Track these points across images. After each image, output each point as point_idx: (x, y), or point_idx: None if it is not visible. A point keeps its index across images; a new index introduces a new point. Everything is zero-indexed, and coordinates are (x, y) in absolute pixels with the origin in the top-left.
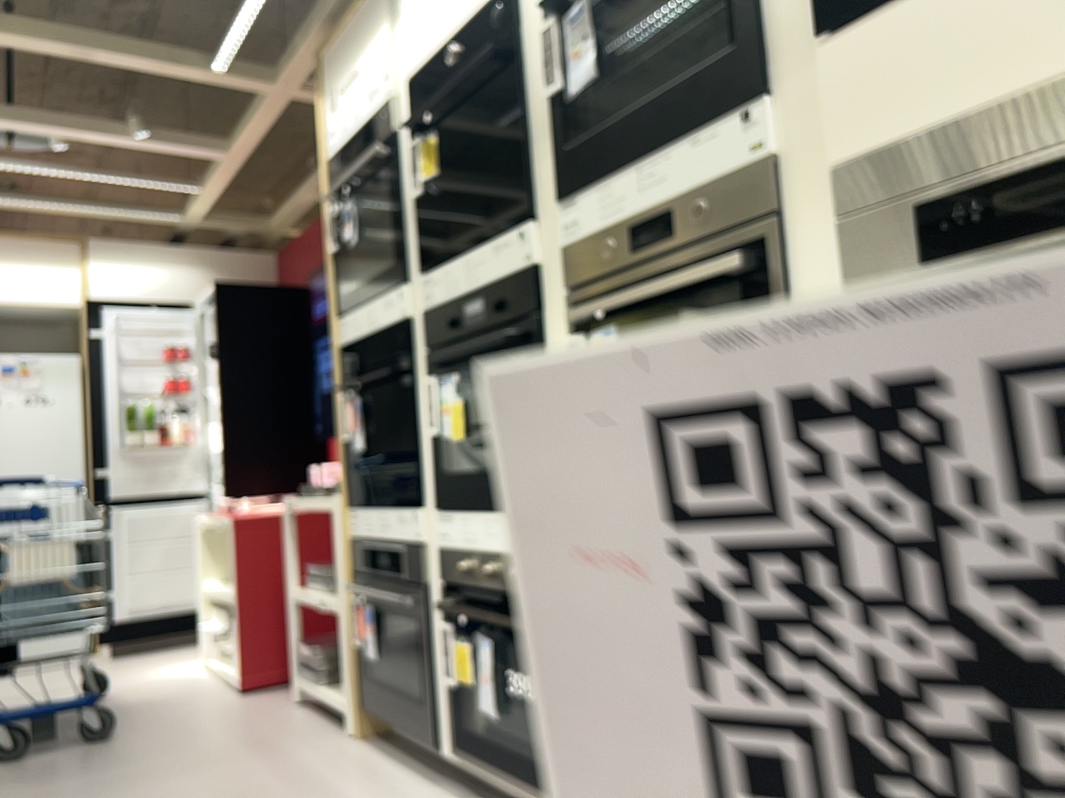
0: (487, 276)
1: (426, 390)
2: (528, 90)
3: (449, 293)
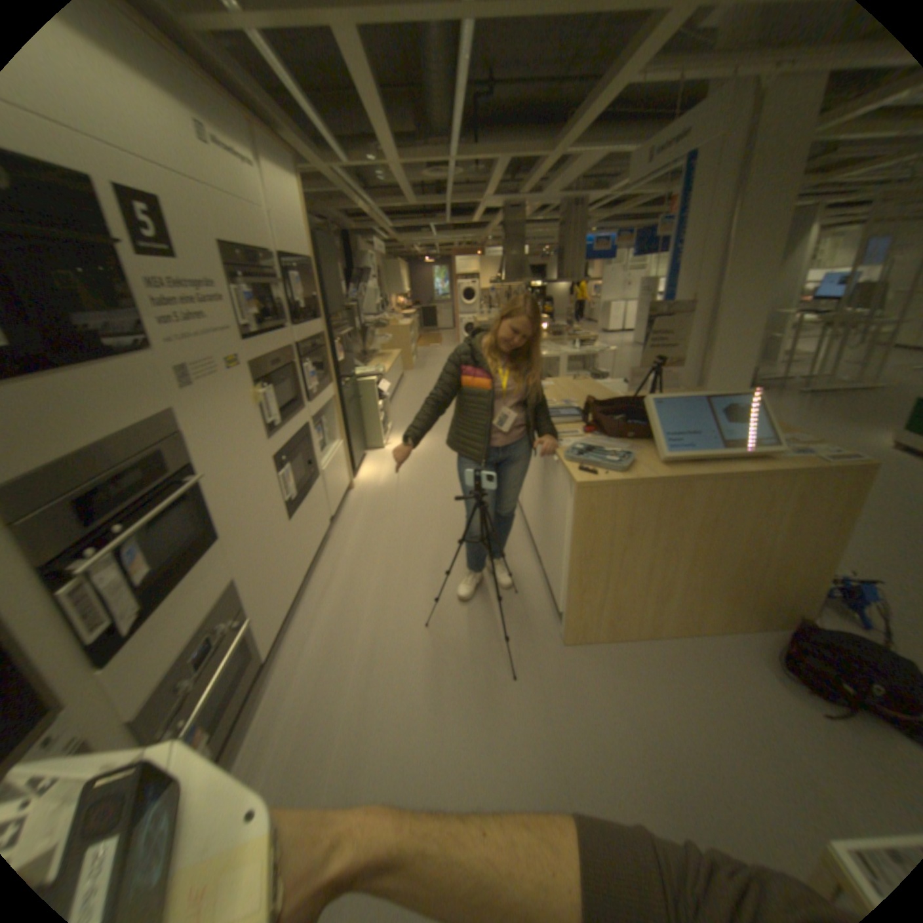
0: None
1: None
2: None
3: None
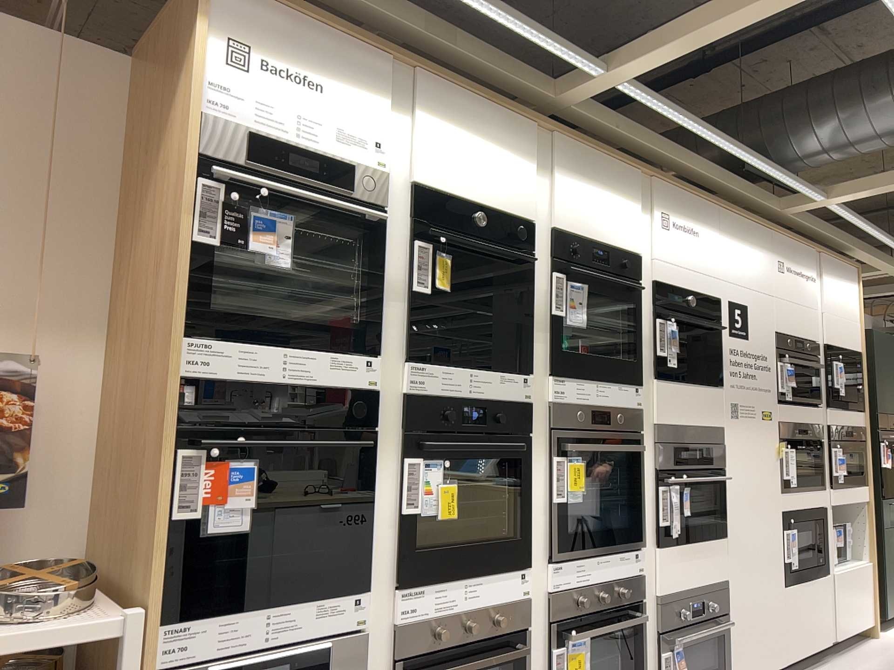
0: (490, 393)
1: (411, 464)
2: (530, 296)
3: (450, 390)
